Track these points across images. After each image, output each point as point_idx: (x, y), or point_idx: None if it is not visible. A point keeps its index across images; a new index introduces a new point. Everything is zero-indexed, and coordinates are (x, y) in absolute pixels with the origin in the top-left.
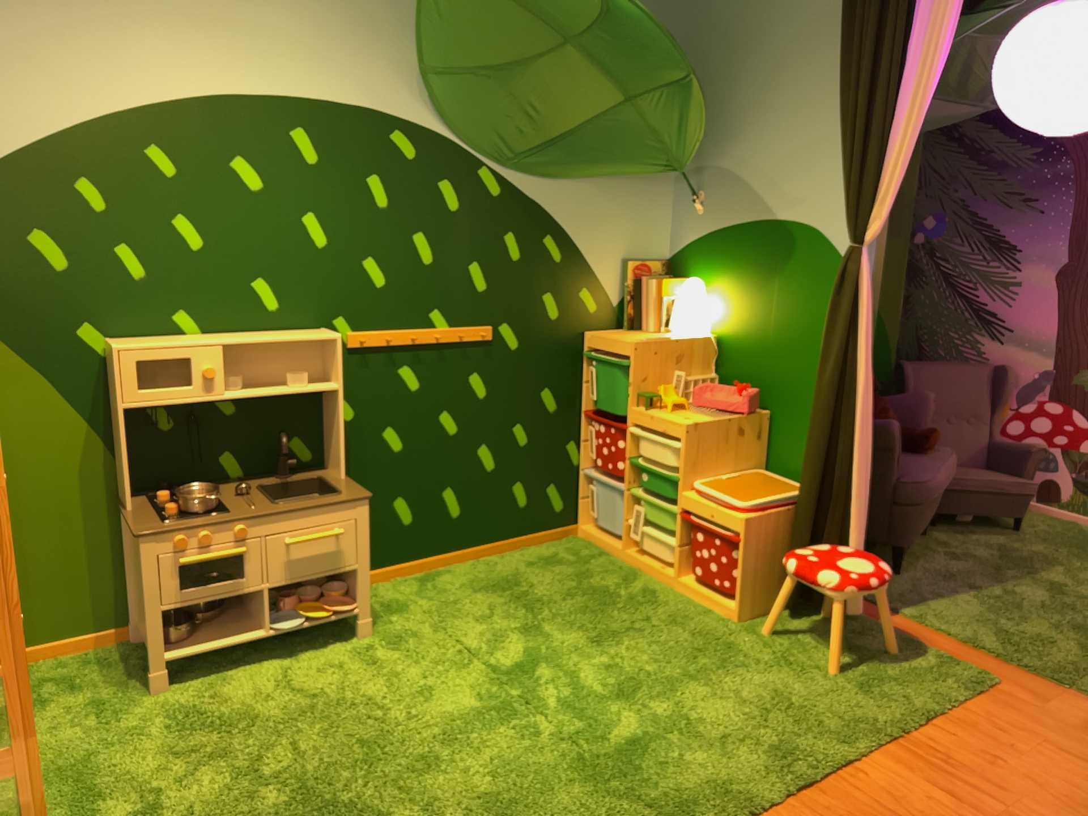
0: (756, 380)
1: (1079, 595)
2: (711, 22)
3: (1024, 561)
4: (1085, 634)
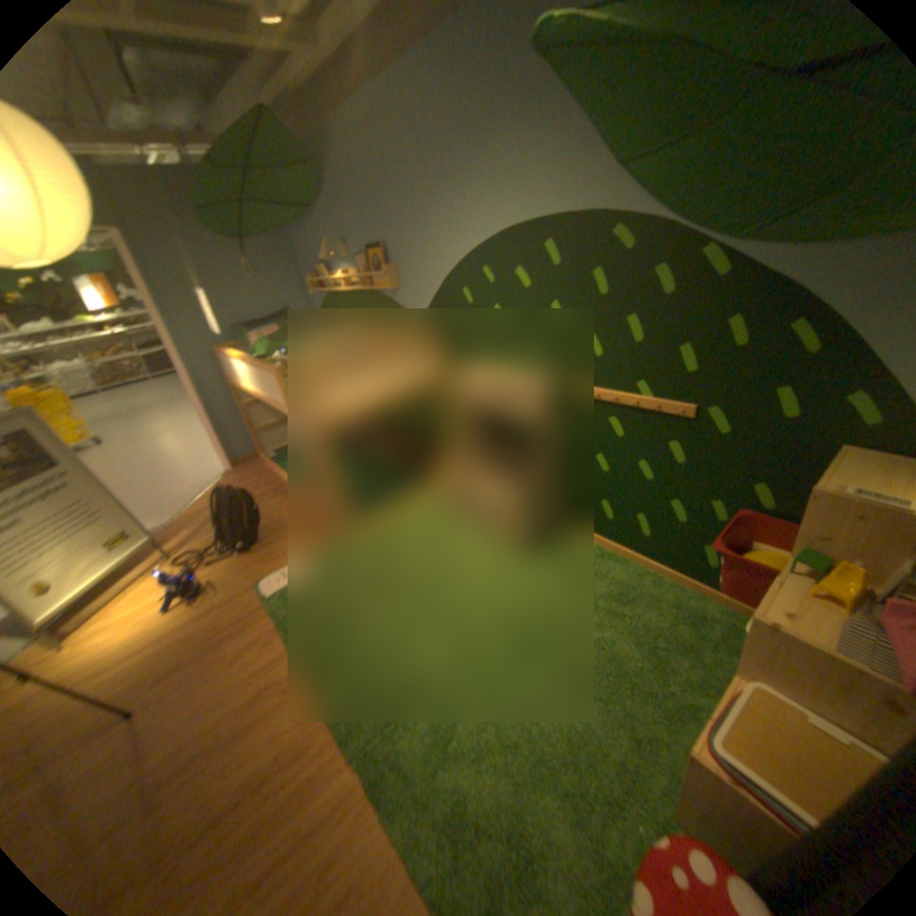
0: None
1: None
2: None
3: None
4: None
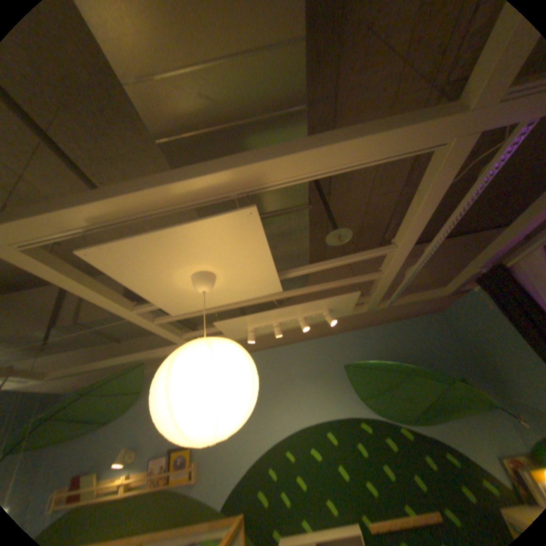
0: None
1: None
2: (472, 339)
3: None
4: None
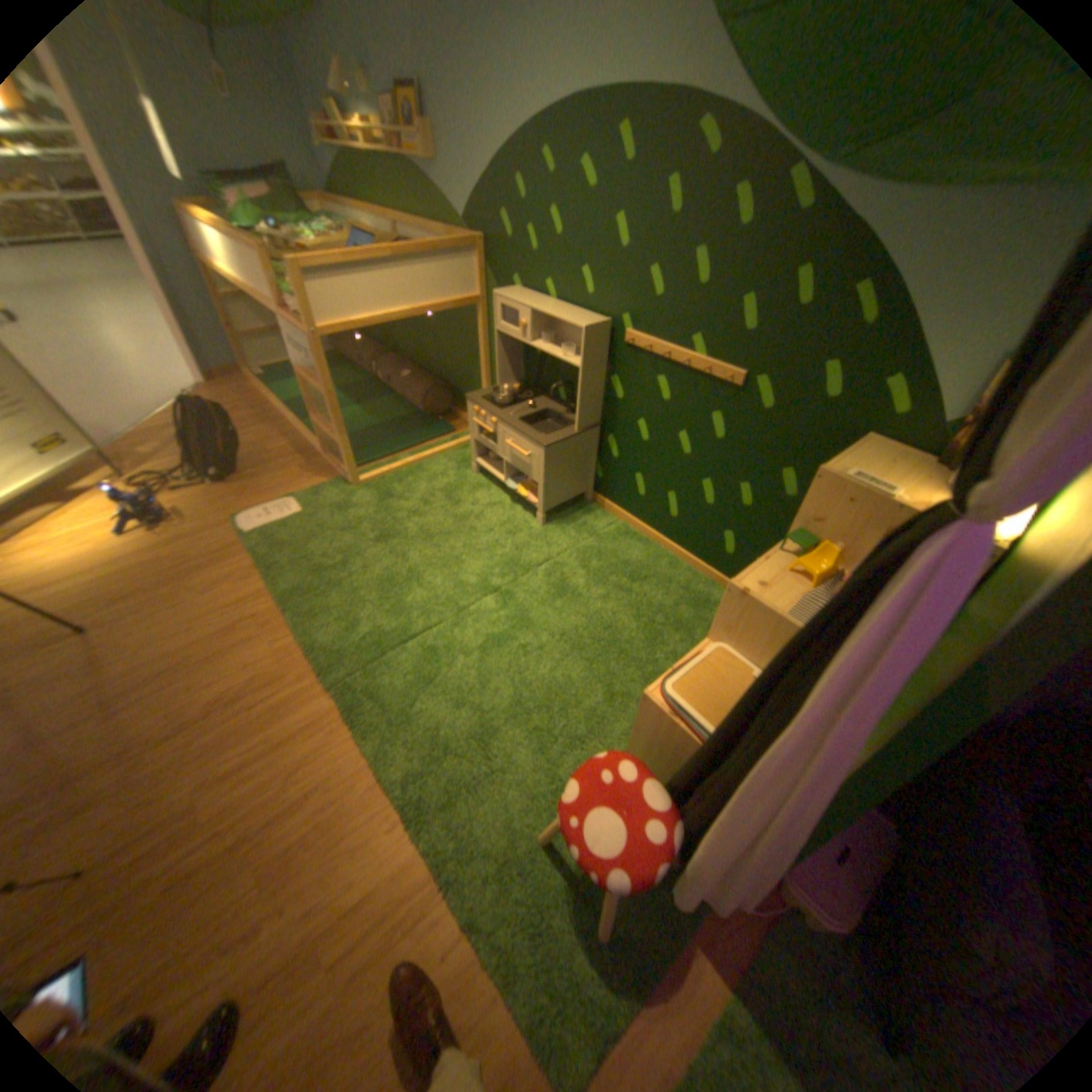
0: None
1: None
2: None
3: None
4: None
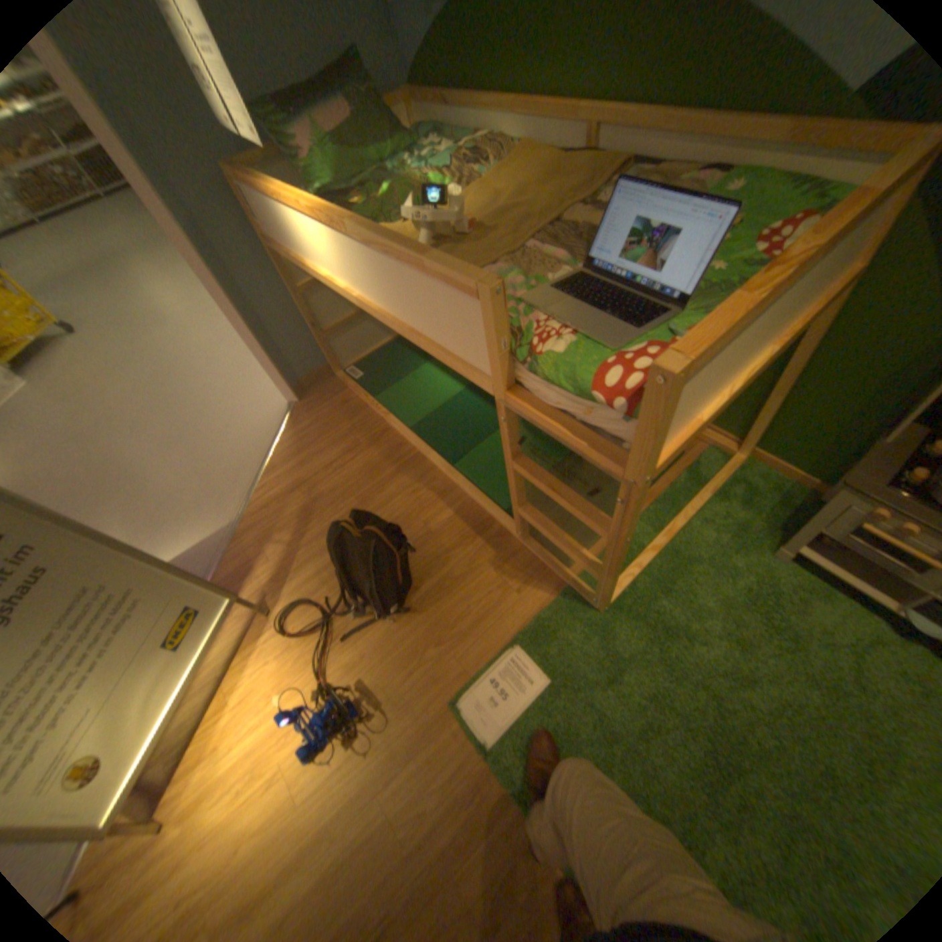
0: None
1: None
2: None
3: None
4: None
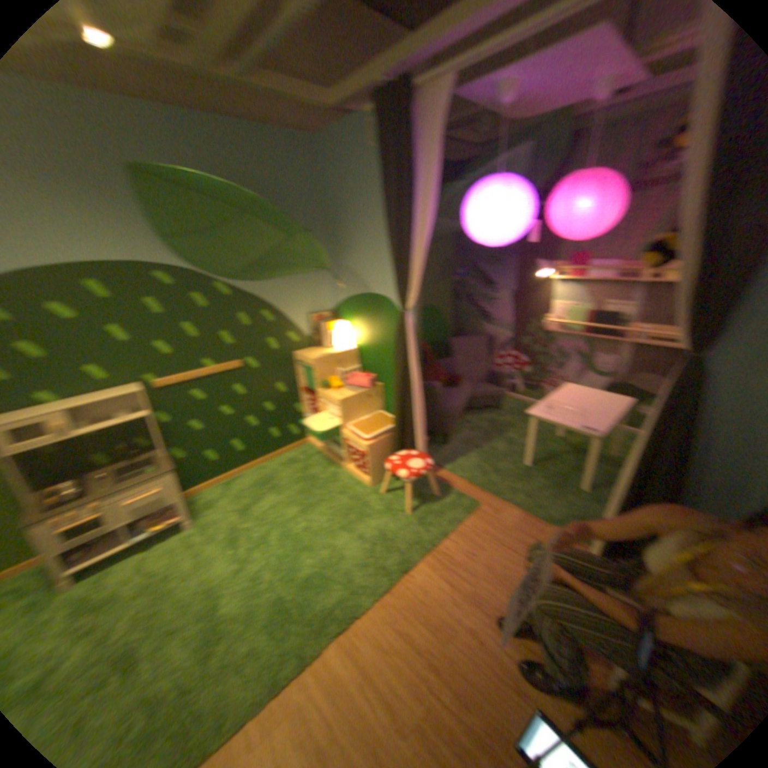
0: (373, 369)
1: (519, 445)
2: (330, 189)
3: (499, 428)
4: (519, 470)
